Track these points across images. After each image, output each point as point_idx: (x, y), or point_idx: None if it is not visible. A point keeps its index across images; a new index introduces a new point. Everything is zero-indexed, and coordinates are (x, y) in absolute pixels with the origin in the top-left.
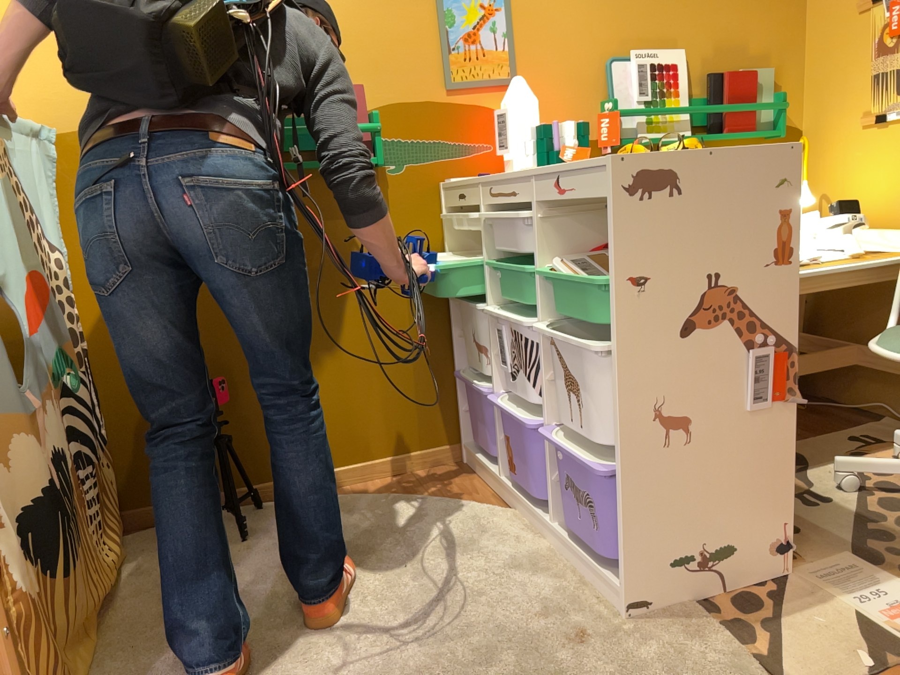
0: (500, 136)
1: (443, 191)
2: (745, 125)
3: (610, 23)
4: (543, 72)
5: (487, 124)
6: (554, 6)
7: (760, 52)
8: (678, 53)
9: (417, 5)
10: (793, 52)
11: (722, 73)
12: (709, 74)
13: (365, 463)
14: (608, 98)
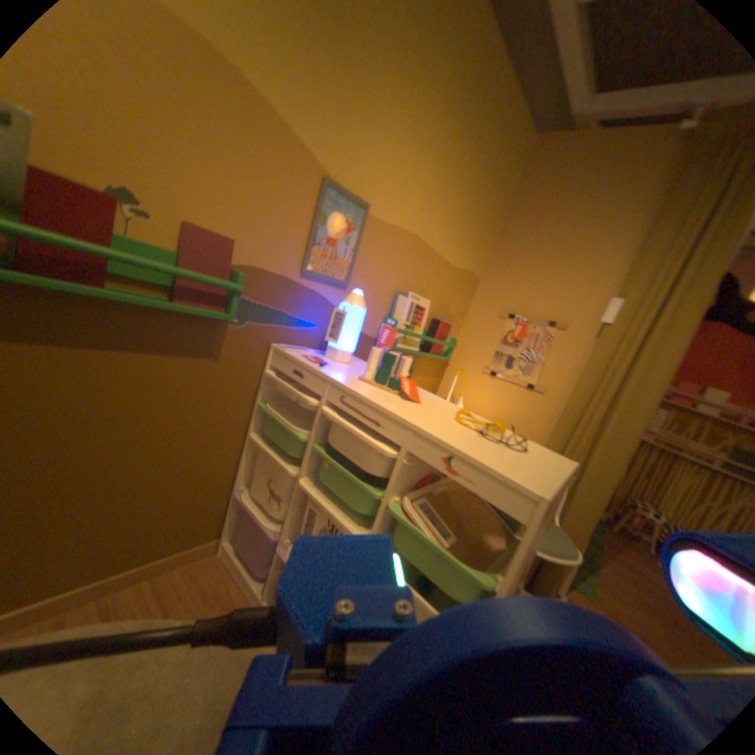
0: (336, 330)
1: (276, 356)
2: (439, 352)
3: (408, 270)
4: (365, 286)
5: (321, 310)
6: (387, 245)
7: (454, 314)
8: (429, 302)
9: (306, 195)
10: (463, 318)
11: (441, 321)
12: (436, 320)
13: (123, 576)
14: (390, 316)
